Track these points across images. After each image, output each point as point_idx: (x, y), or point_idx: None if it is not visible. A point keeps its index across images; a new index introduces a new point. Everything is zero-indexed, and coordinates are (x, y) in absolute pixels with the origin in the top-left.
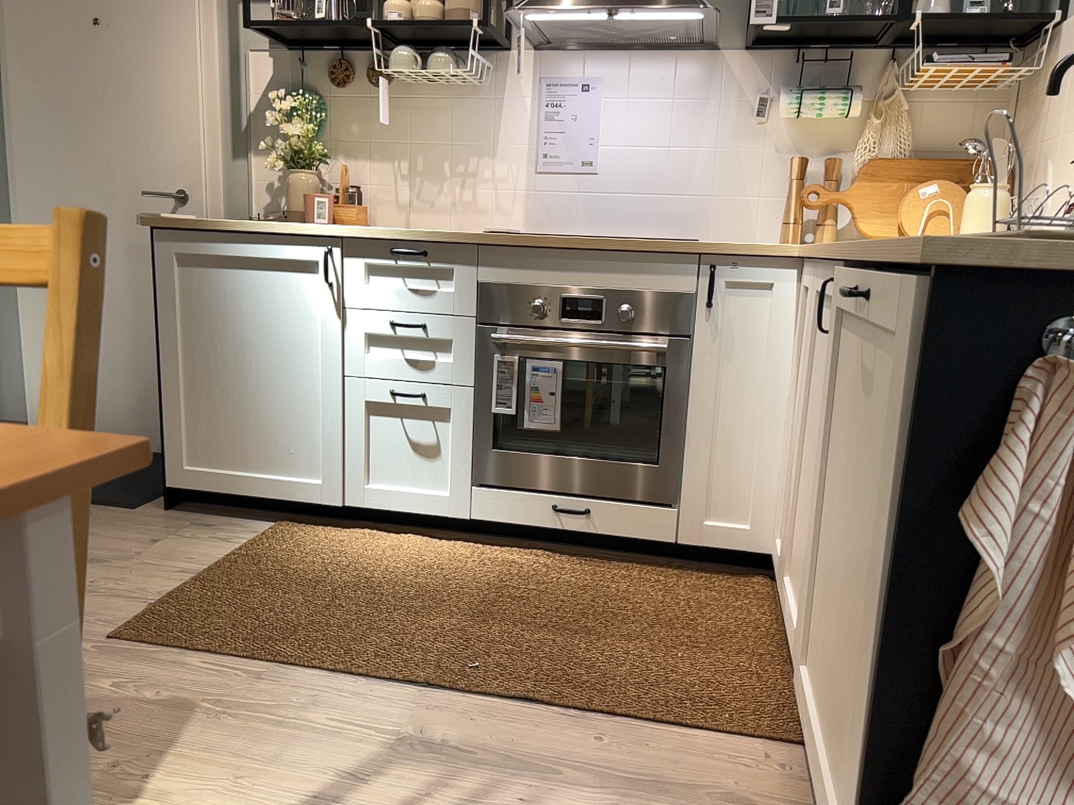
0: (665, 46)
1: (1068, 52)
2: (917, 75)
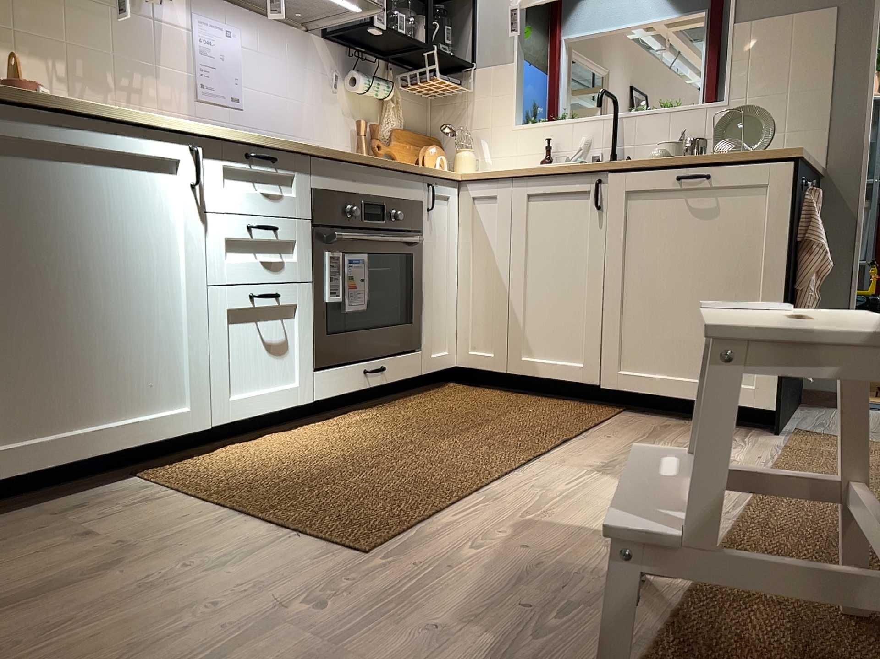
0: (281, 21)
1: (486, 86)
2: (428, 82)
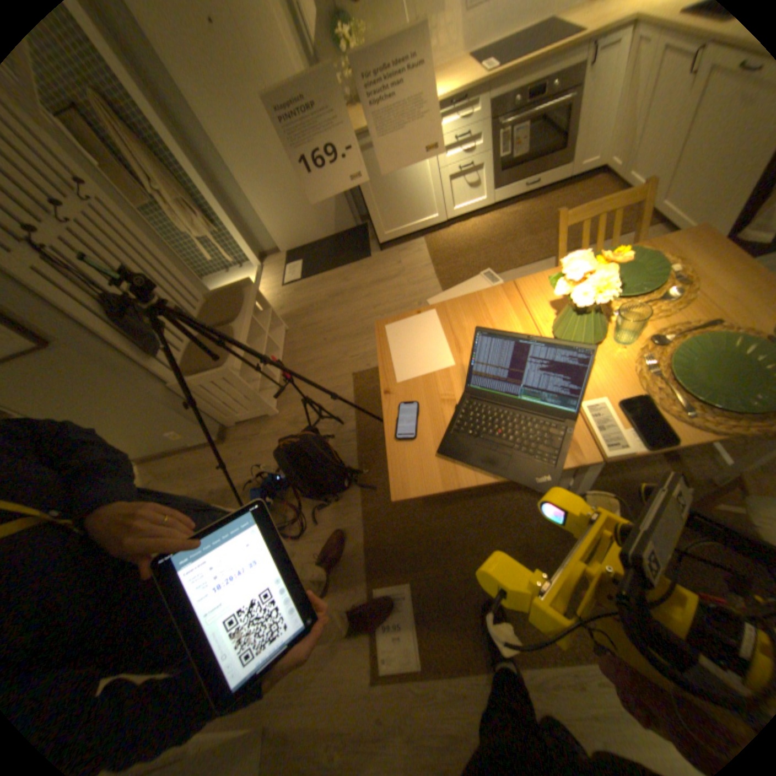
0: None
1: None
2: None
